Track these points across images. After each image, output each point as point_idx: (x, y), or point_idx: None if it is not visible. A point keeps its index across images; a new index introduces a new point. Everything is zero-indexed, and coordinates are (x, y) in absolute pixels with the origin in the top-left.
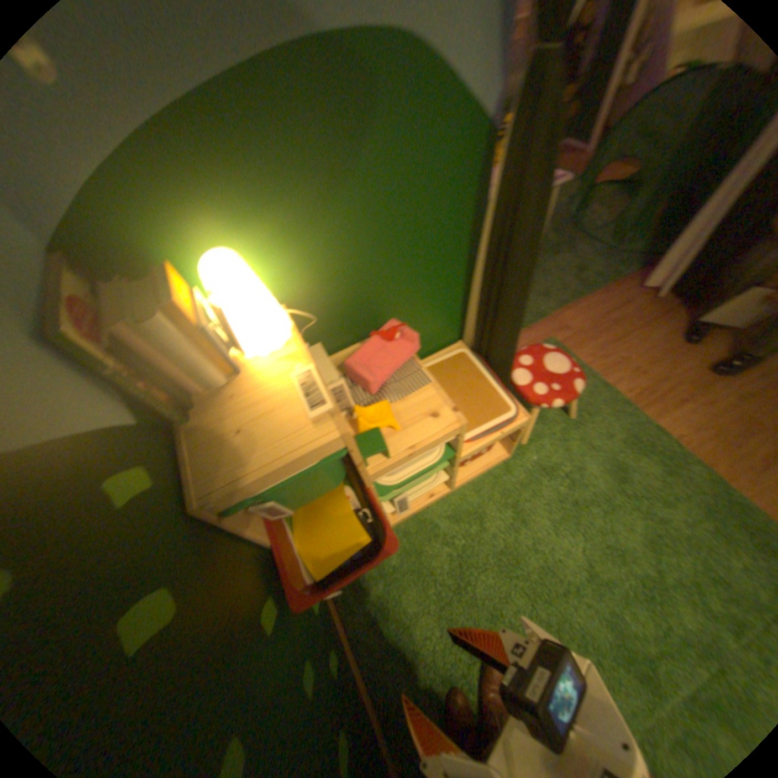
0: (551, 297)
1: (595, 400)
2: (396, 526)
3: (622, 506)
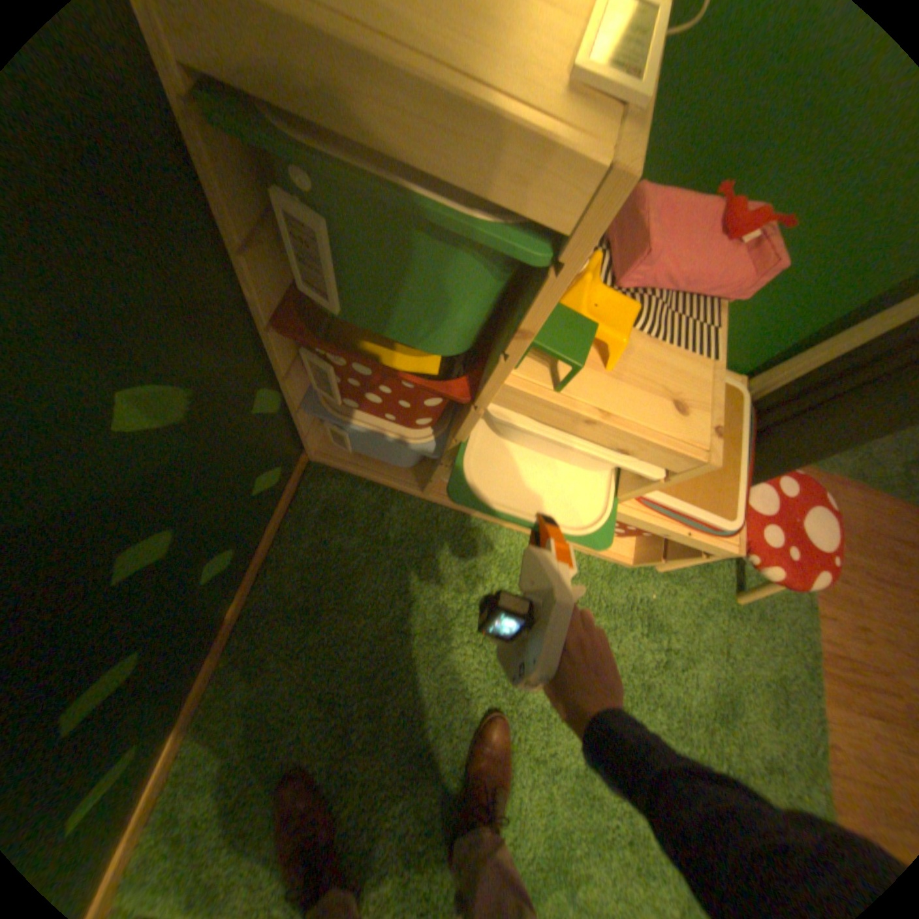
0: (853, 458)
1: (784, 612)
2: (433, 503)
3: (695, 745)
